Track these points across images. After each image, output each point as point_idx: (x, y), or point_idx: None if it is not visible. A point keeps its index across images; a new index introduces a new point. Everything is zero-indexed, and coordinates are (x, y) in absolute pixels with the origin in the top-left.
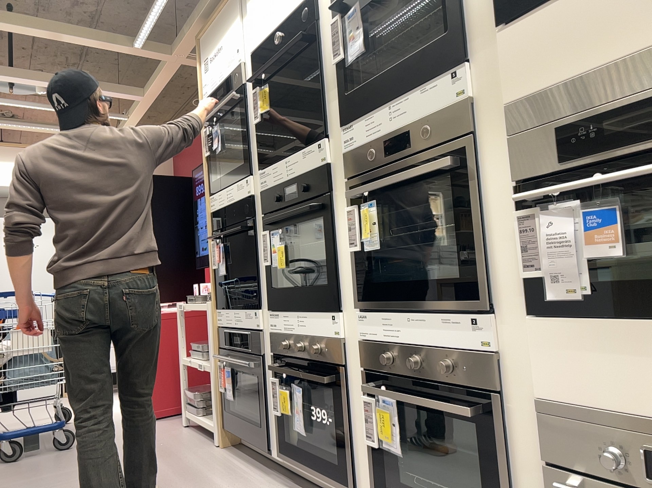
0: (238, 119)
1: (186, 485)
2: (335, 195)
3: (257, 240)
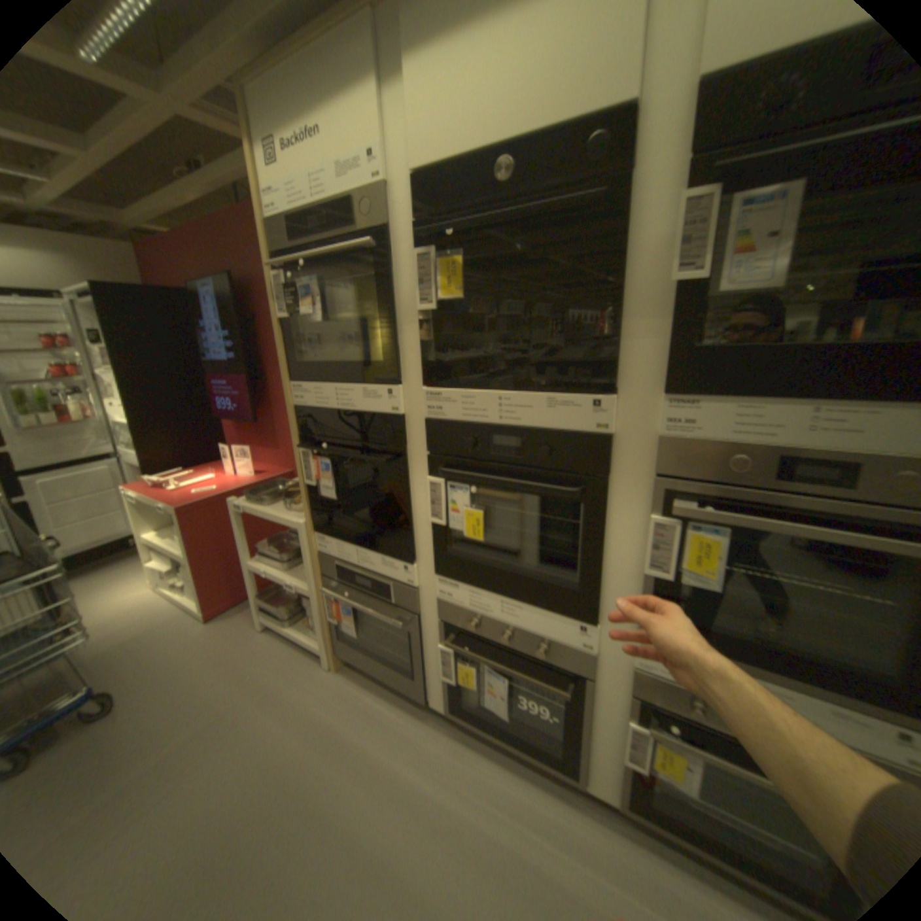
0: (356, 277)
1: (335, 770)
2: (616, 483)
3: (412, 480)
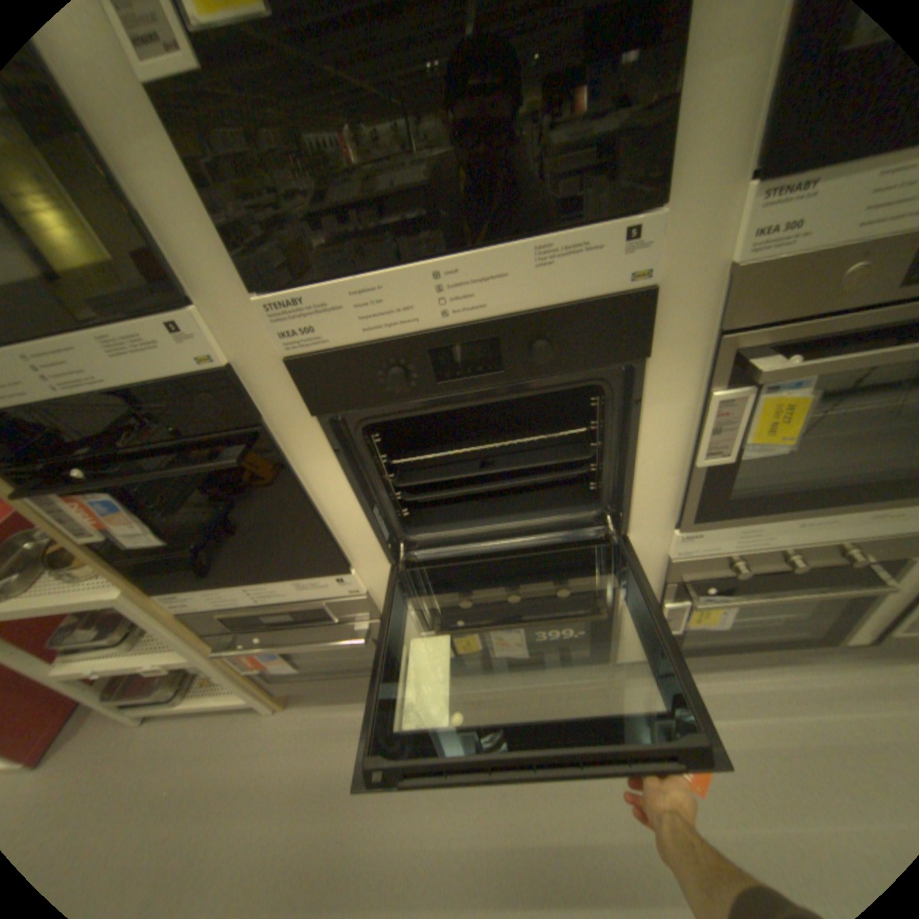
0: None
1: (357, 819)
2: (655, 362)
3: (298, 468)
